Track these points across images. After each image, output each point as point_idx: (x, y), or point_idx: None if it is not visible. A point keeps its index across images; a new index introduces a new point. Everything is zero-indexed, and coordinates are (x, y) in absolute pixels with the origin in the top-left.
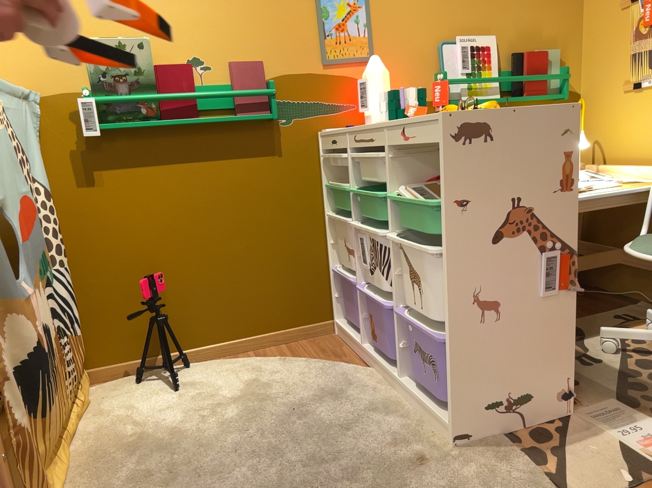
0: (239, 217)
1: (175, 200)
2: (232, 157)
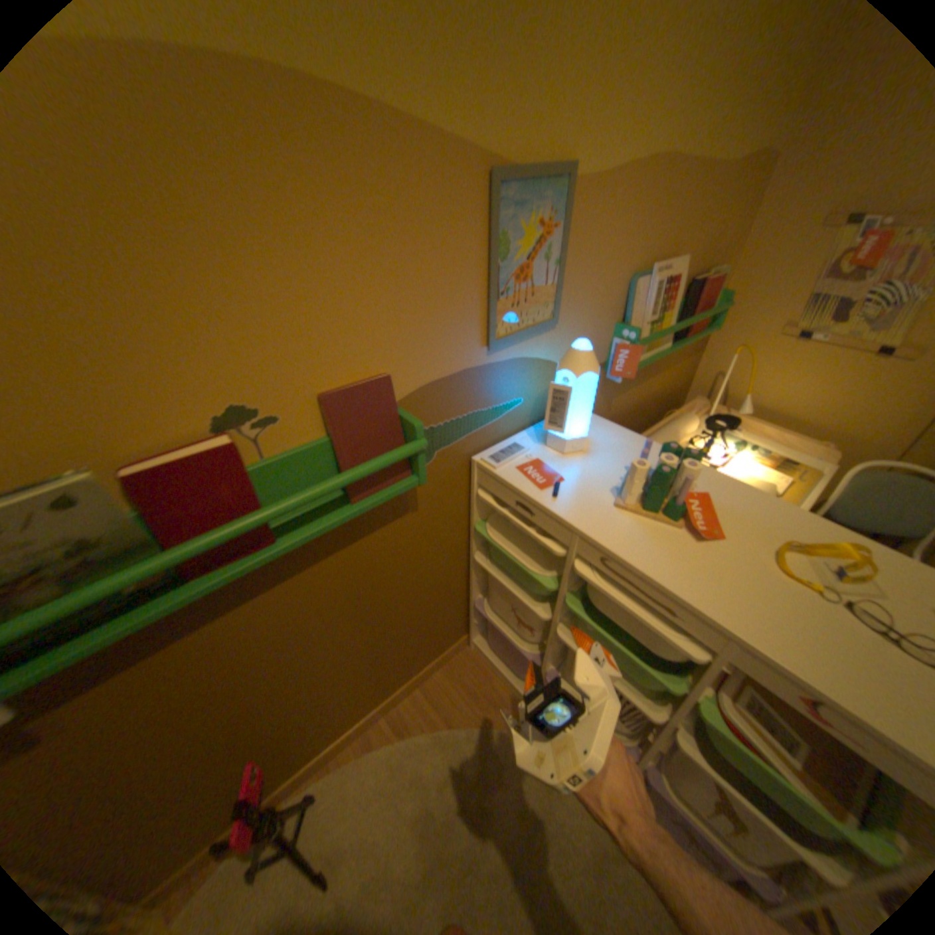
0: (359, 612)
1: (246, 654)
2: (342, 548)
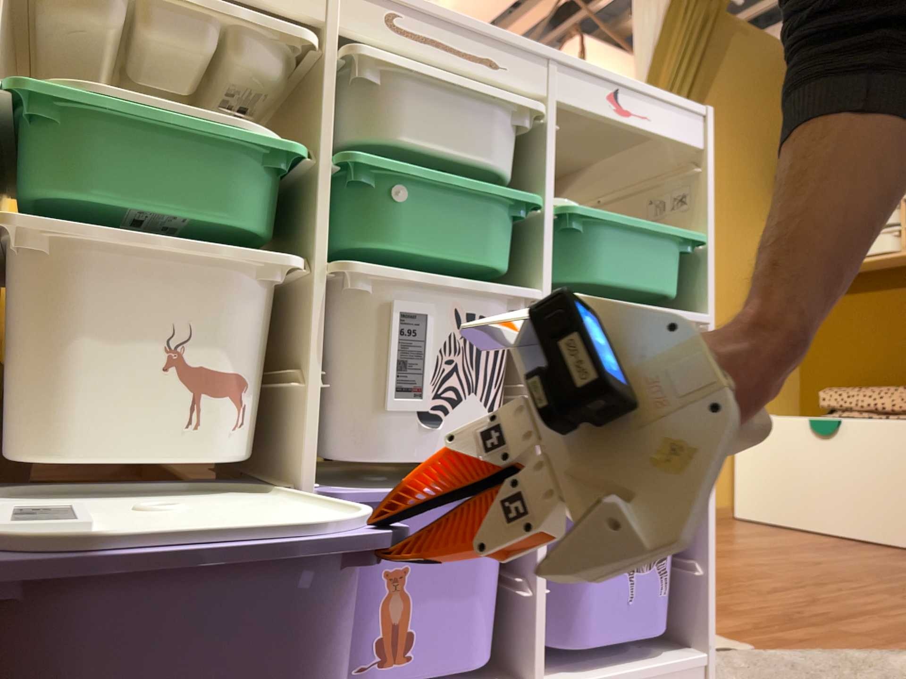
0: None
1: None
2: None
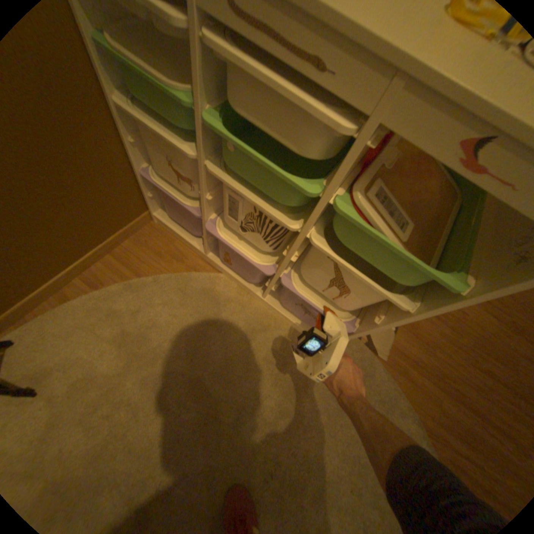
0: None
1: None
2: None
